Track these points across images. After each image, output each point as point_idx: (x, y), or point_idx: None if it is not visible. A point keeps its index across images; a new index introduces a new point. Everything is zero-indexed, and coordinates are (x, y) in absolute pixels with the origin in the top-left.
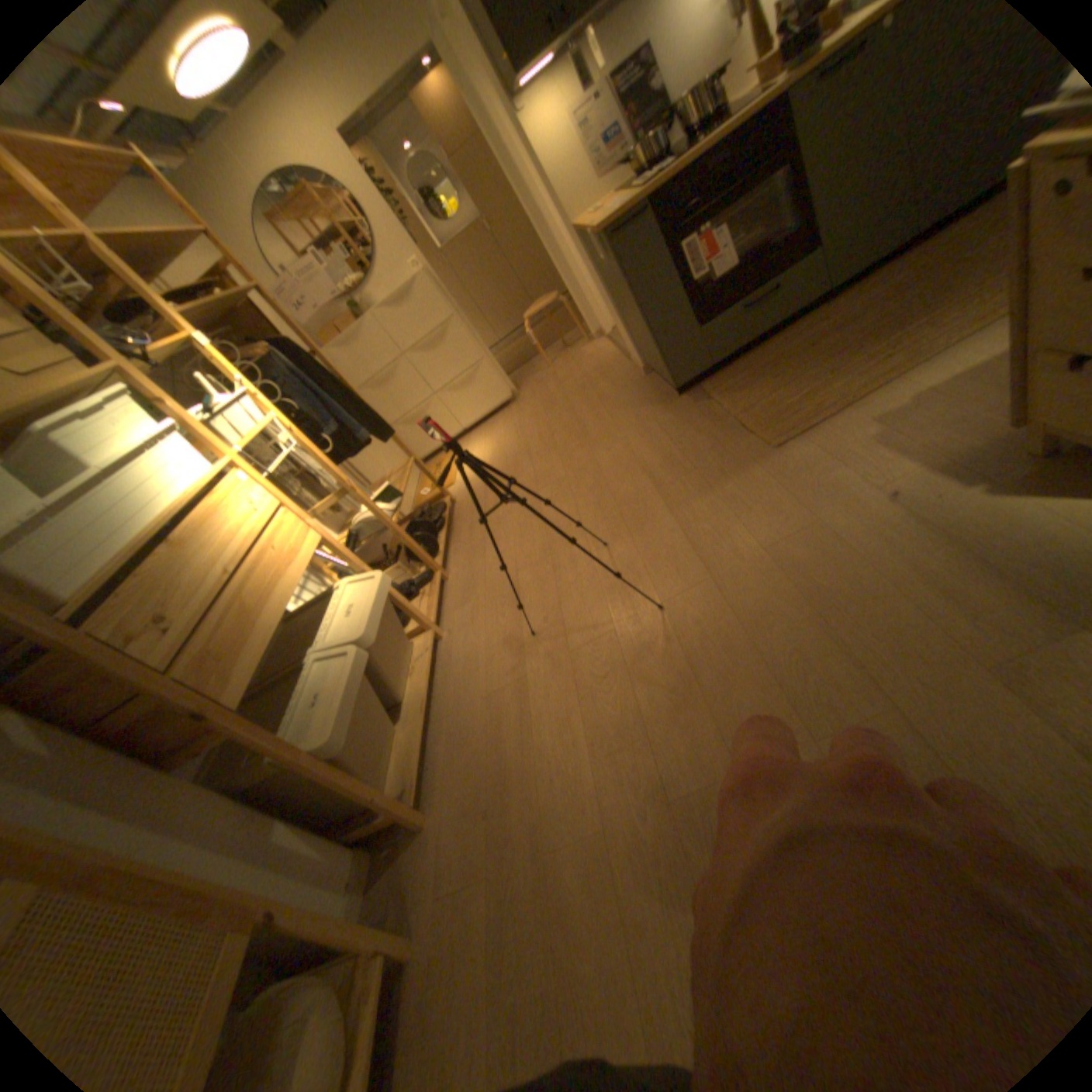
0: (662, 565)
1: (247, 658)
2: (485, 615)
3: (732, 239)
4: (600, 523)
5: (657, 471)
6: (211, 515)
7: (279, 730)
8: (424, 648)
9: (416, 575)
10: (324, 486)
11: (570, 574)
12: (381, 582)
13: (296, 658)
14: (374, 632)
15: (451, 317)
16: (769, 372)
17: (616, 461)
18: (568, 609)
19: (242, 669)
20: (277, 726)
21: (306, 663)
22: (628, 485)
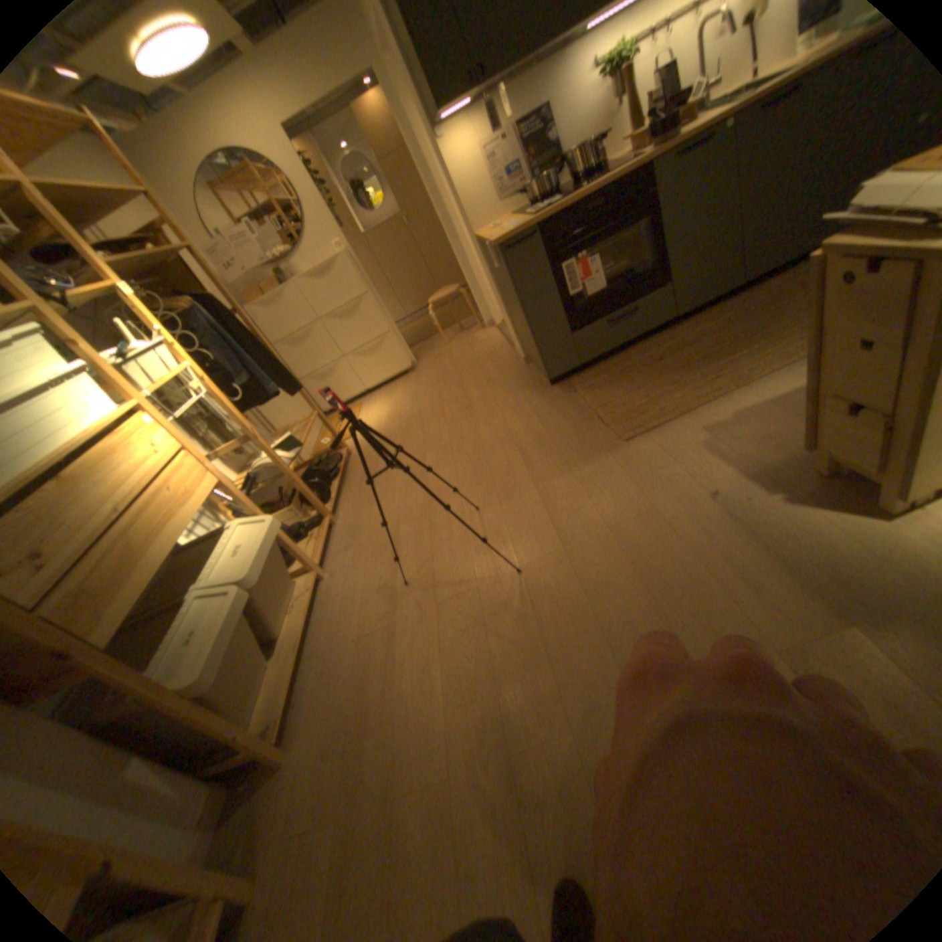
0: (524, 533)
1: (125, 596)
2: (365, 561)
3: (602, 265)
4: (475, 489)
5: (527, 448)
6: (109, 454)
7: (149, 666)
8: (306, 588)
9: (307, 518)
10: (230, 430)
11: (444, 531)
12: (271, 526)
13: (179, 593)
14: (258, 573)
15: (365, 293)
16: (625, 377)
17: (494, 435)
18: (440, 564)
19: (118, 607)
20: (148, 662)
21: (187, 600)
22: (501, 457)
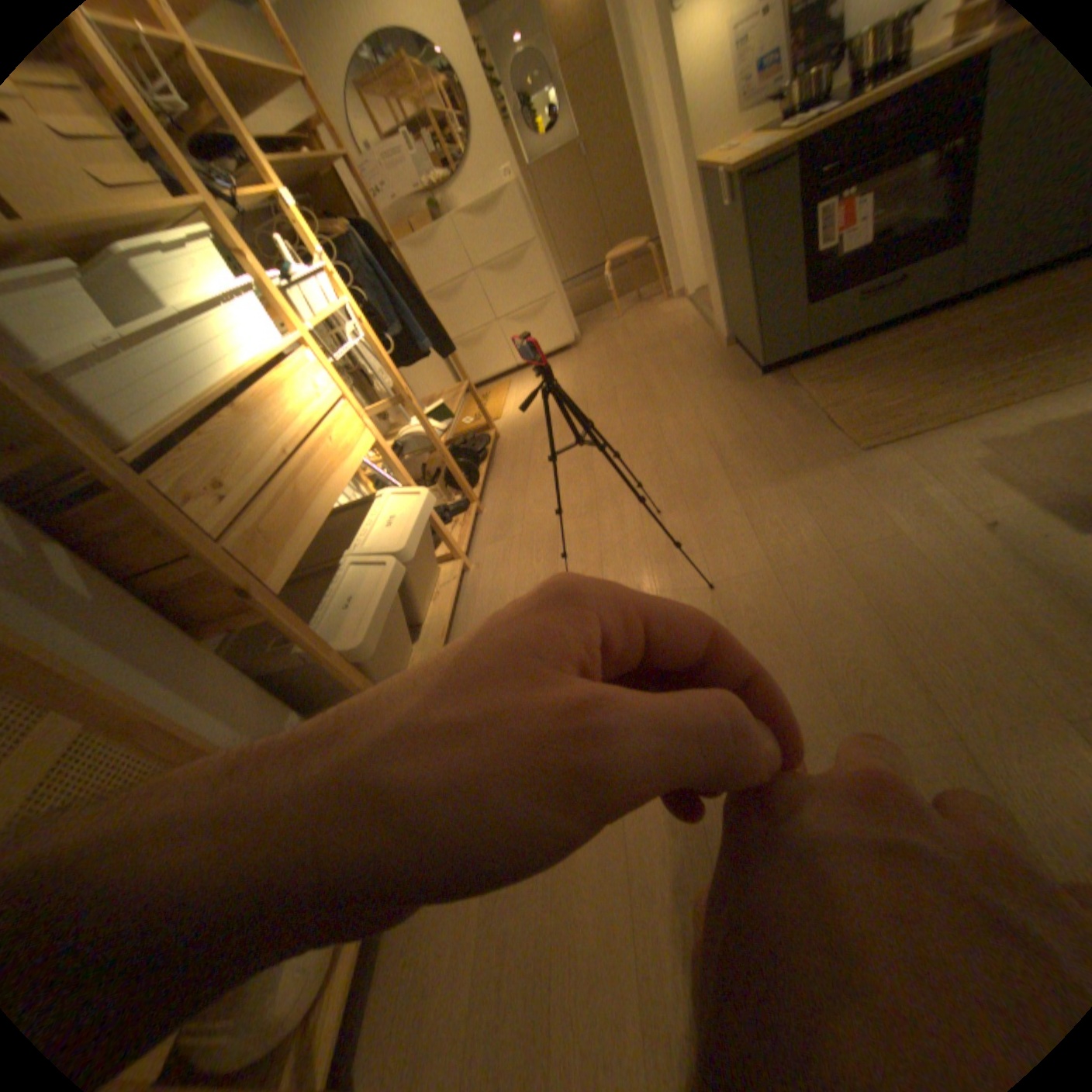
0: (719, 546)
1: (294, 545)
2: (518, 557)
3: (866, 215)
4: (656, 490)
5: (727, 449)
6: (276, 389)
7: (310, 624)
8: (452, 576)
9: (452, 503)
10: (376, 391)
11: (616, 534)
12: (426, 501)
13: (331, 557)
14: (413, 549)
15: (529, 242)
16: (869, 371)
17: (681, 430)
18: (610, 570)
19: (288, 555)
20: (308, 620)
21: (342, 565)
22: (691, 457)
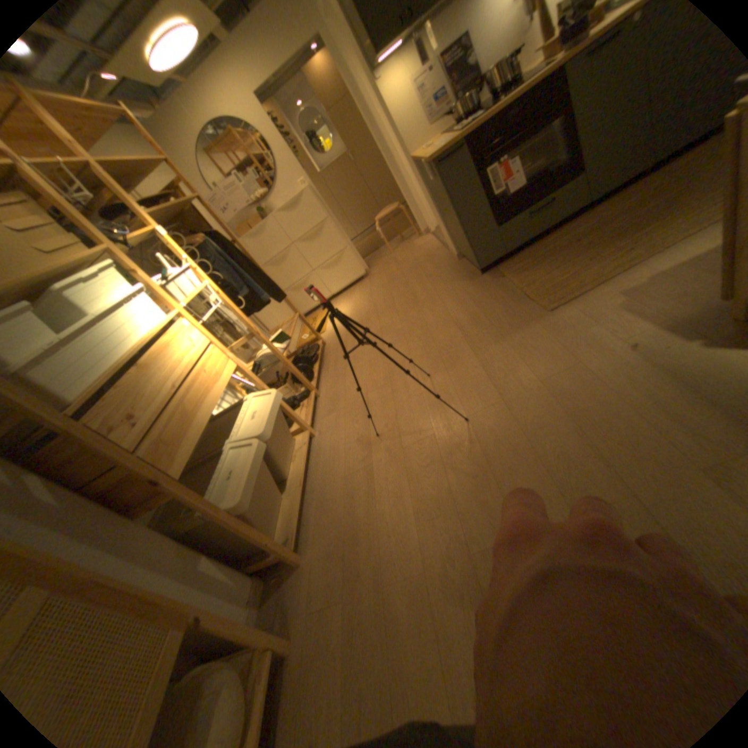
0: (468, 391)
1: (186, 444)
2: (344, 421)
3: (522, 166)
4: (425, 361)
5: (466, 326)
6: (165, 348)
7: (205, 494)
8: (303, 442)
9: (298, 393)
10: (238, 331)
11: (404, 395)
12: (276, 397)
13: (218, 446)
14: (270, 430)
15: (326, 219)
16: (546, 259)
17: (437, 318)
18: (402, 419)
19: (183, 451)
20: (204, 491)
21: (224, 450)
22: (445, 335)
